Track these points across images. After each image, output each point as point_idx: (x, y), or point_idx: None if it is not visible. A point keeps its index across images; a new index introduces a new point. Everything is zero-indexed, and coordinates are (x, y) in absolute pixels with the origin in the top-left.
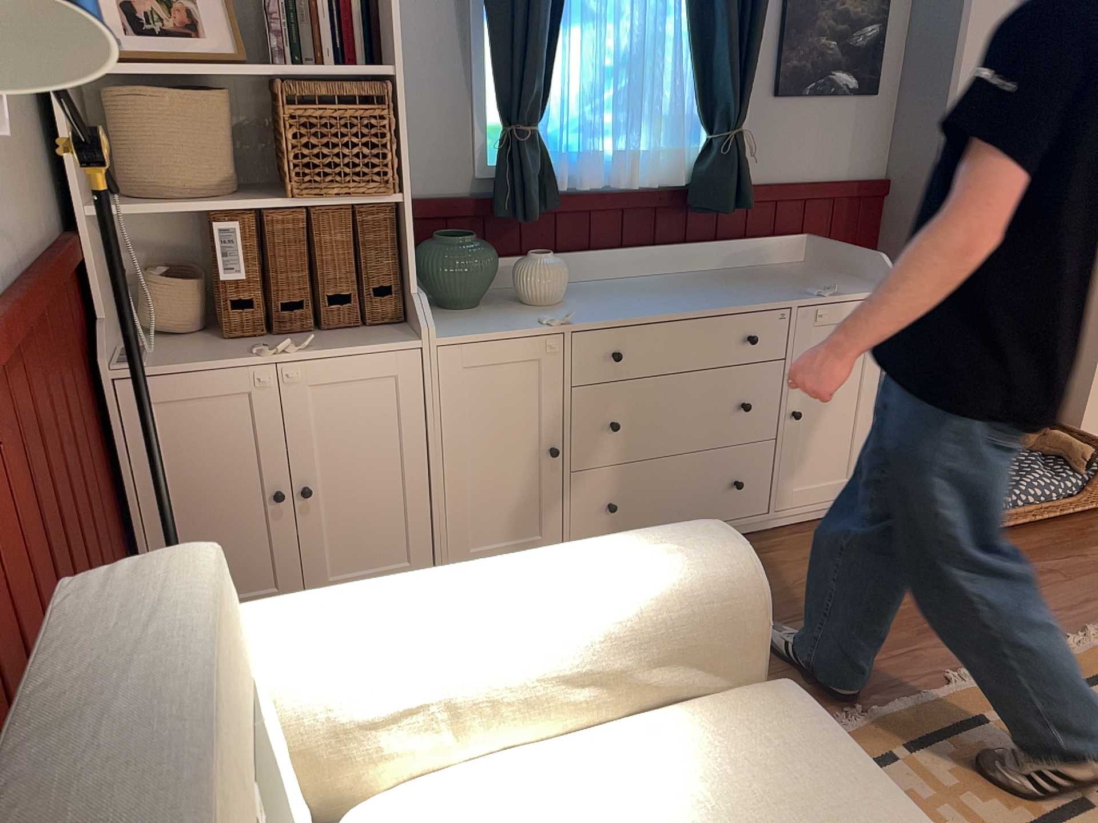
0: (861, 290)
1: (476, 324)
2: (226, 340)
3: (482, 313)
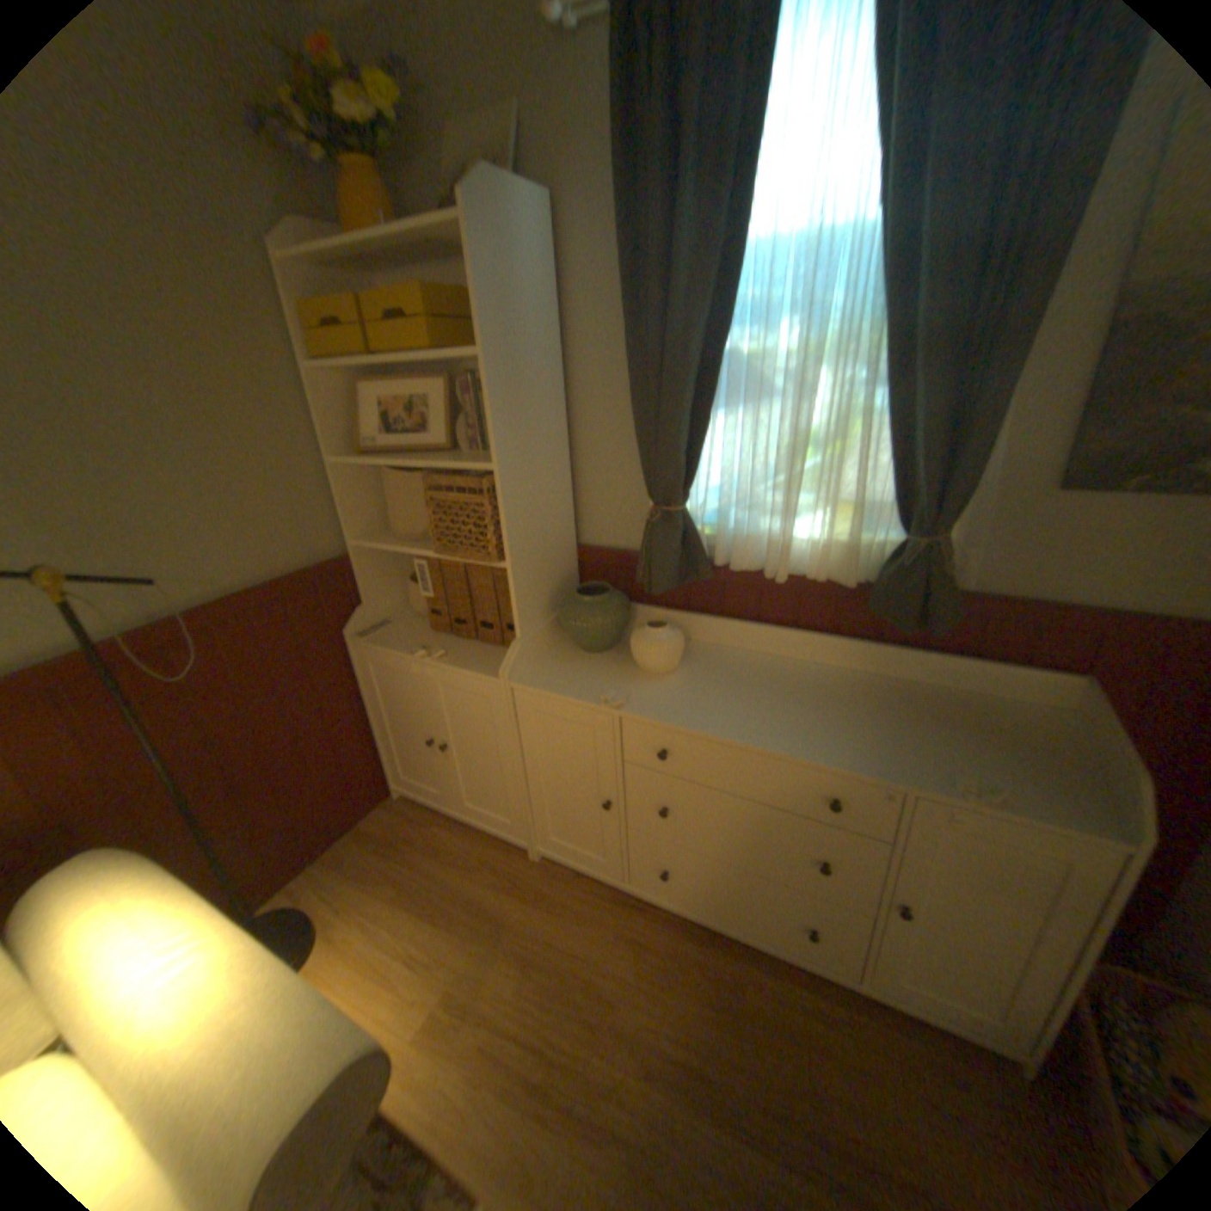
0: (1072, 814)
1: (566, 675)
2: (432, 629)
3: (596, 661)
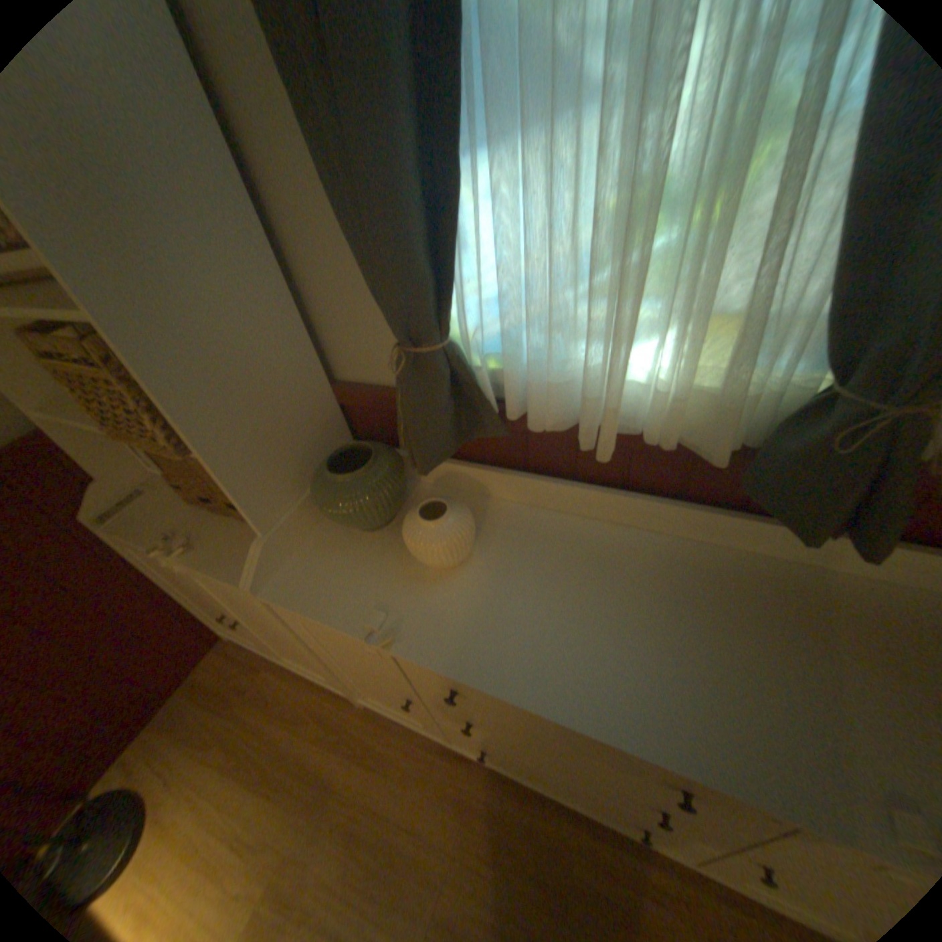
0: None
1: (328, 578)
2: (185, 500)
3: (369, 547)
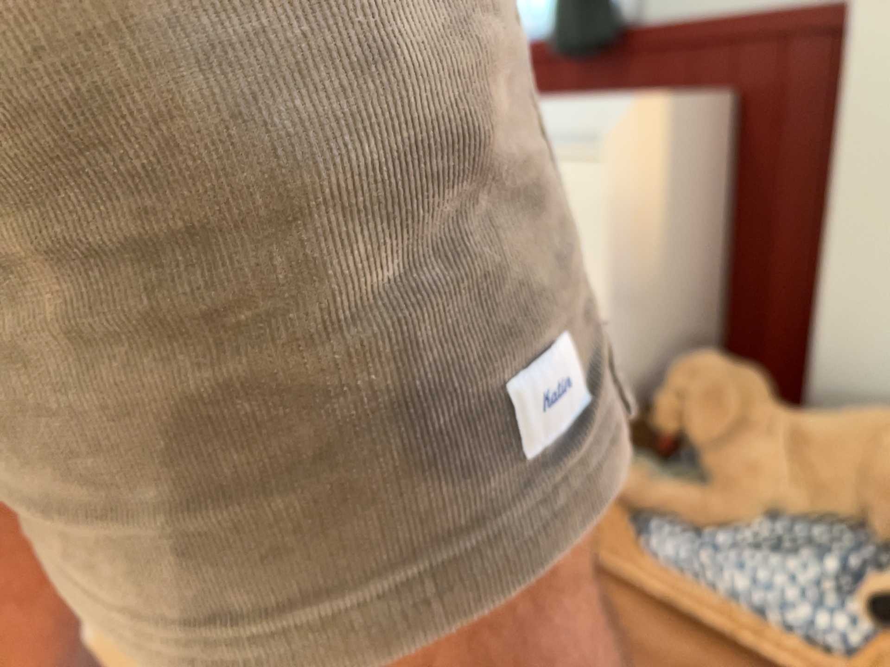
0: (583, 144)
1: None
2: None
3: None
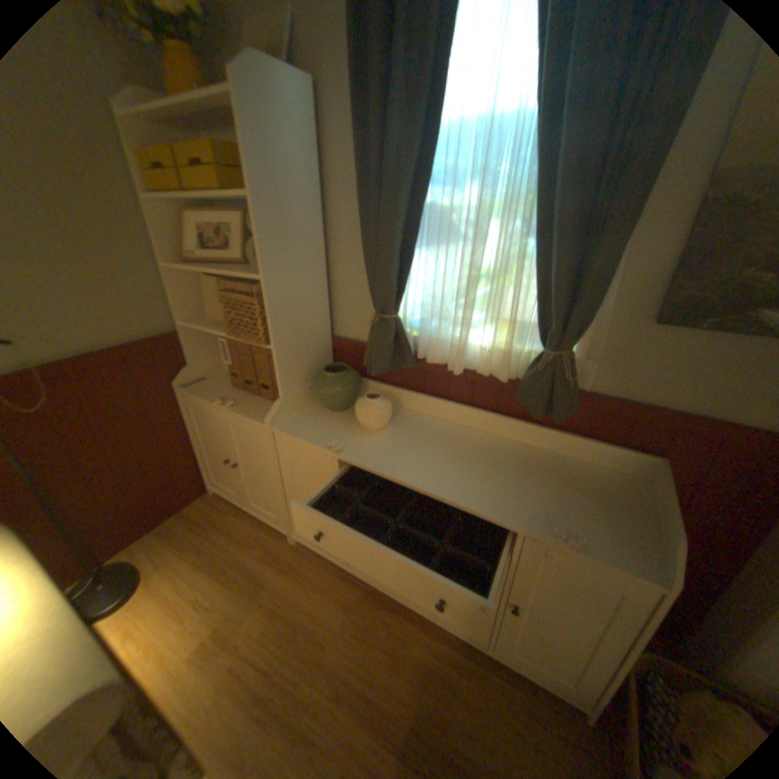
0: (630, 560)
1: (309, 426)
2: (231, 386)
3: (333, 418)
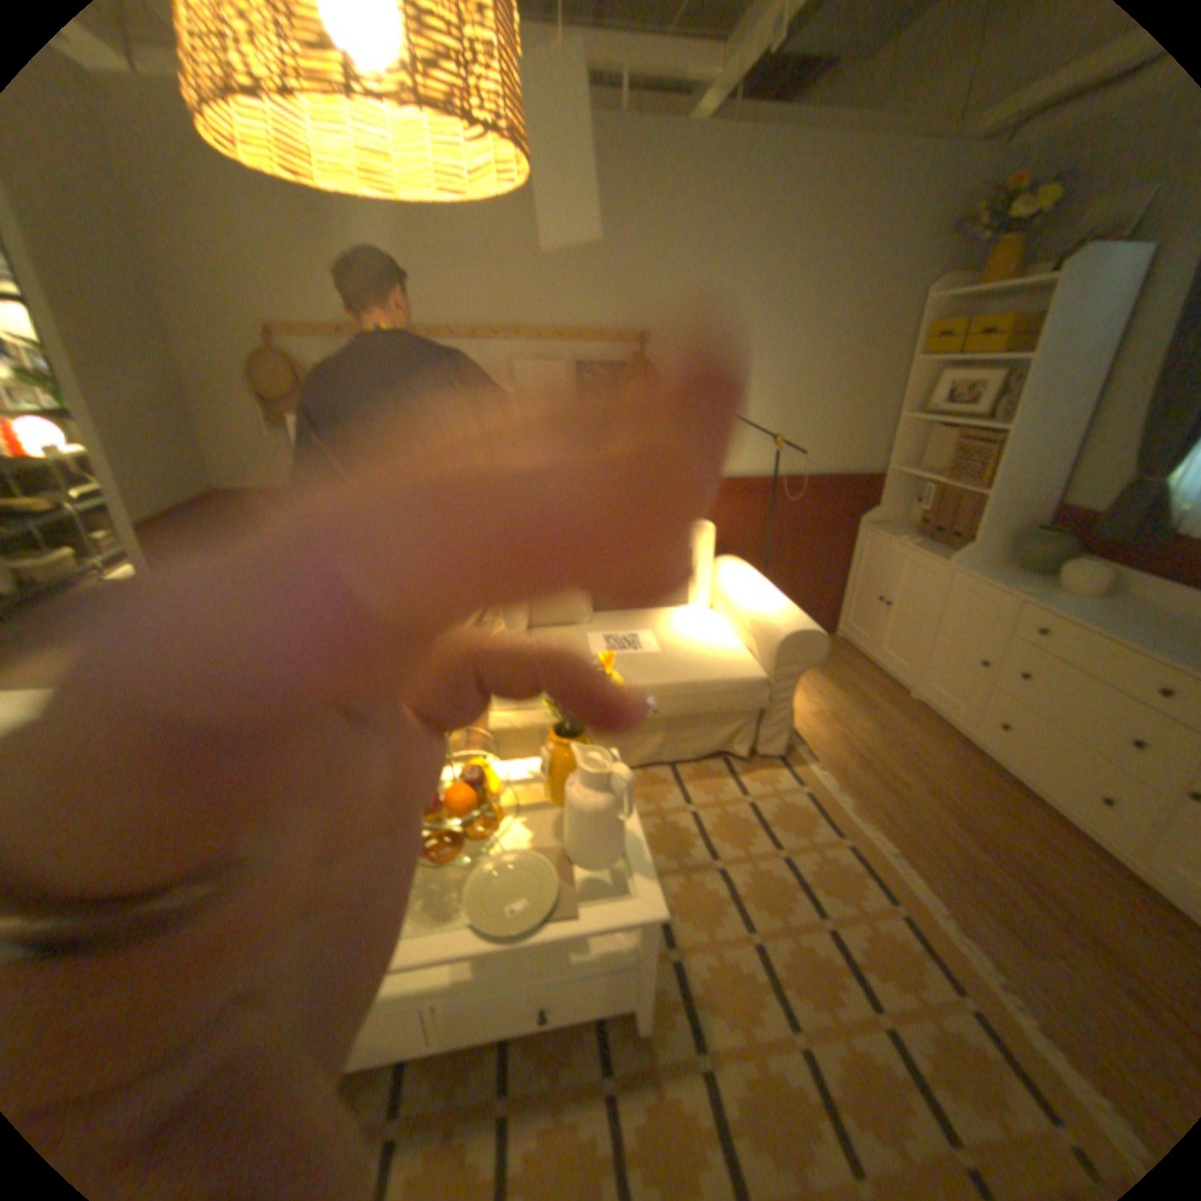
0: None
1: (996, 574)
2: (914, 533)
3: (1026, 577)
